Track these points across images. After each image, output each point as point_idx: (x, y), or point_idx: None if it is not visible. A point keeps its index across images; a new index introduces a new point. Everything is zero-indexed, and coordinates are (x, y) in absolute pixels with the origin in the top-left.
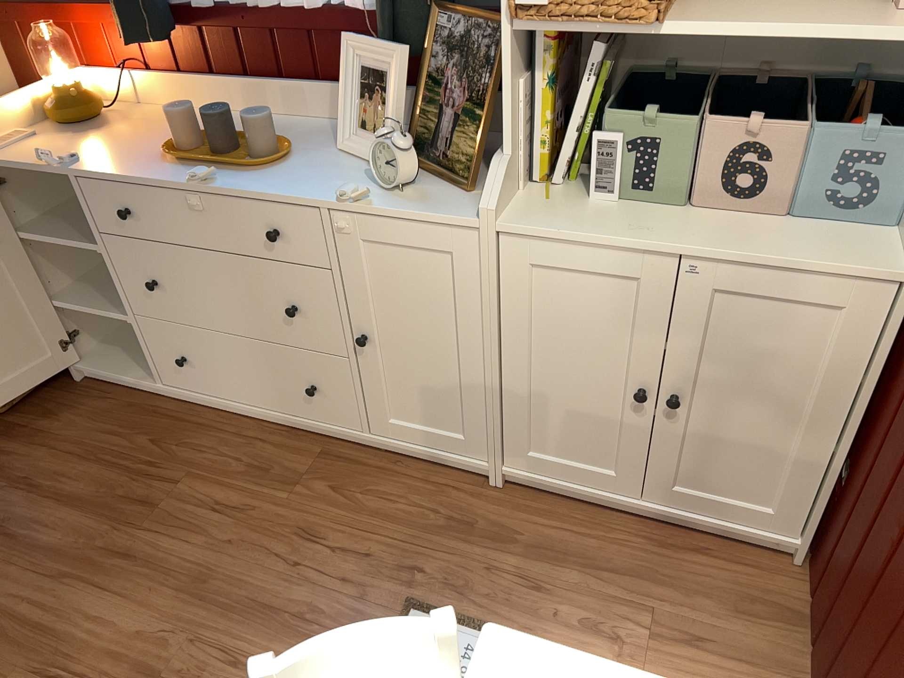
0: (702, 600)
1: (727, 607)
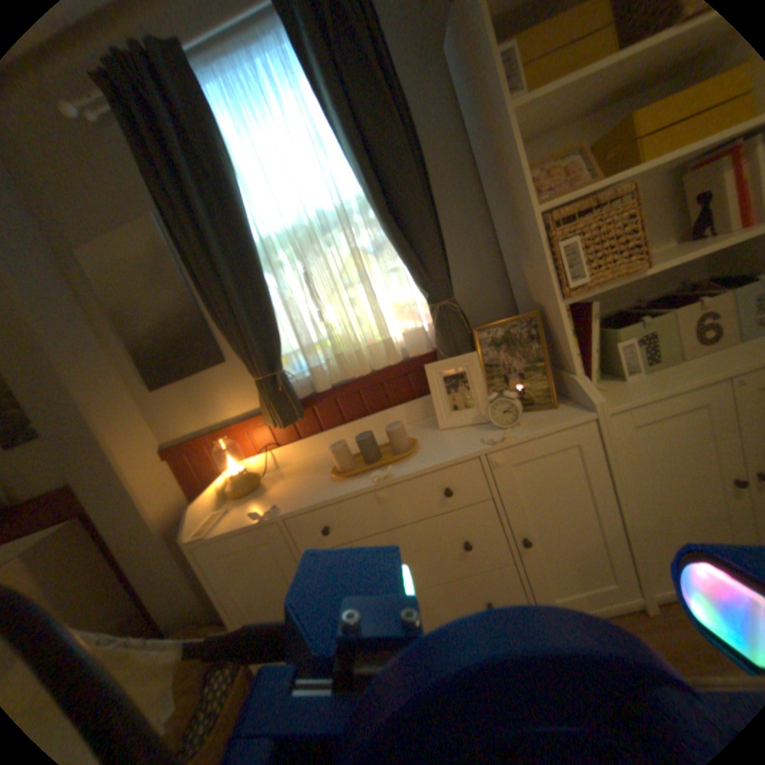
0: None
1: None
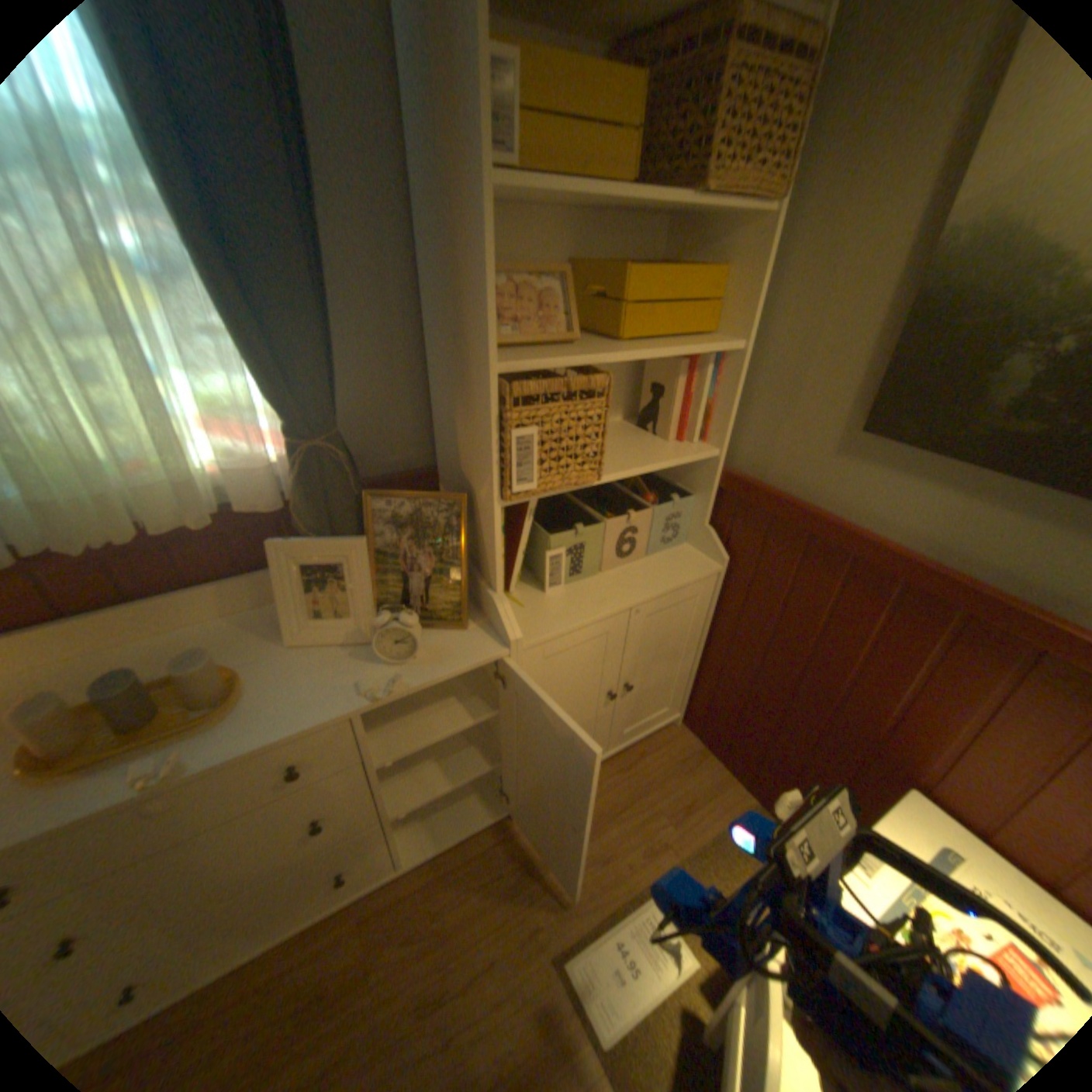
0: (676, 786)
1: (686, 778)
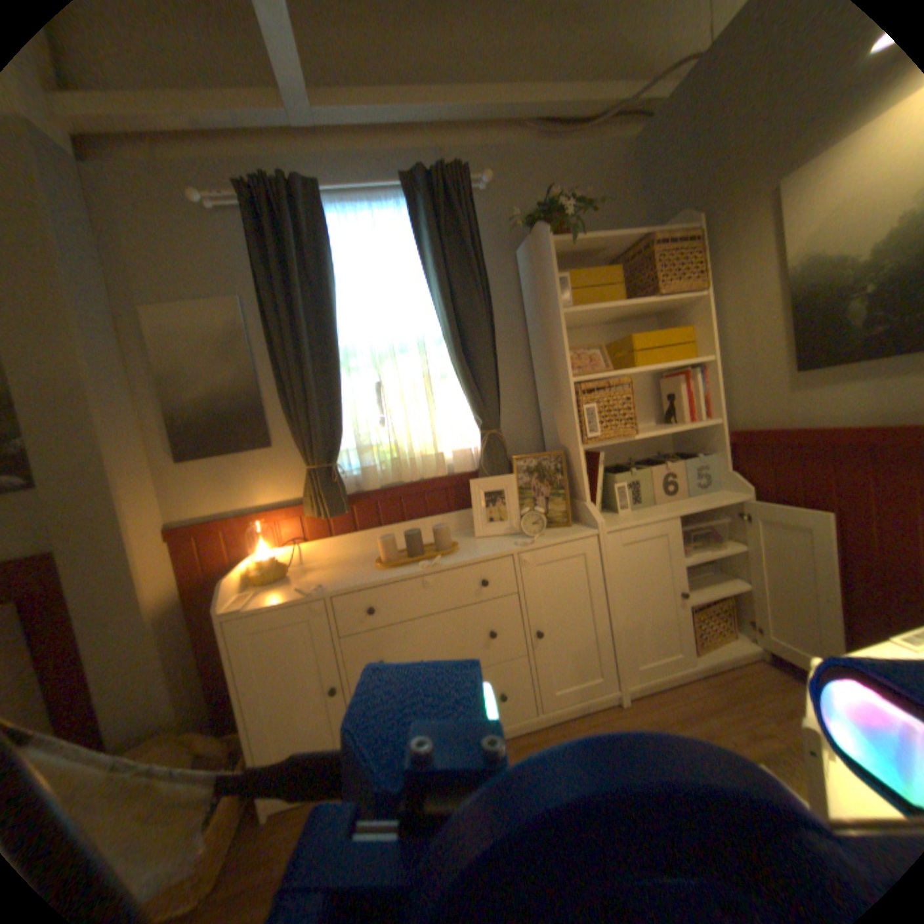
0: (773, 698)
1: (783, 694)
